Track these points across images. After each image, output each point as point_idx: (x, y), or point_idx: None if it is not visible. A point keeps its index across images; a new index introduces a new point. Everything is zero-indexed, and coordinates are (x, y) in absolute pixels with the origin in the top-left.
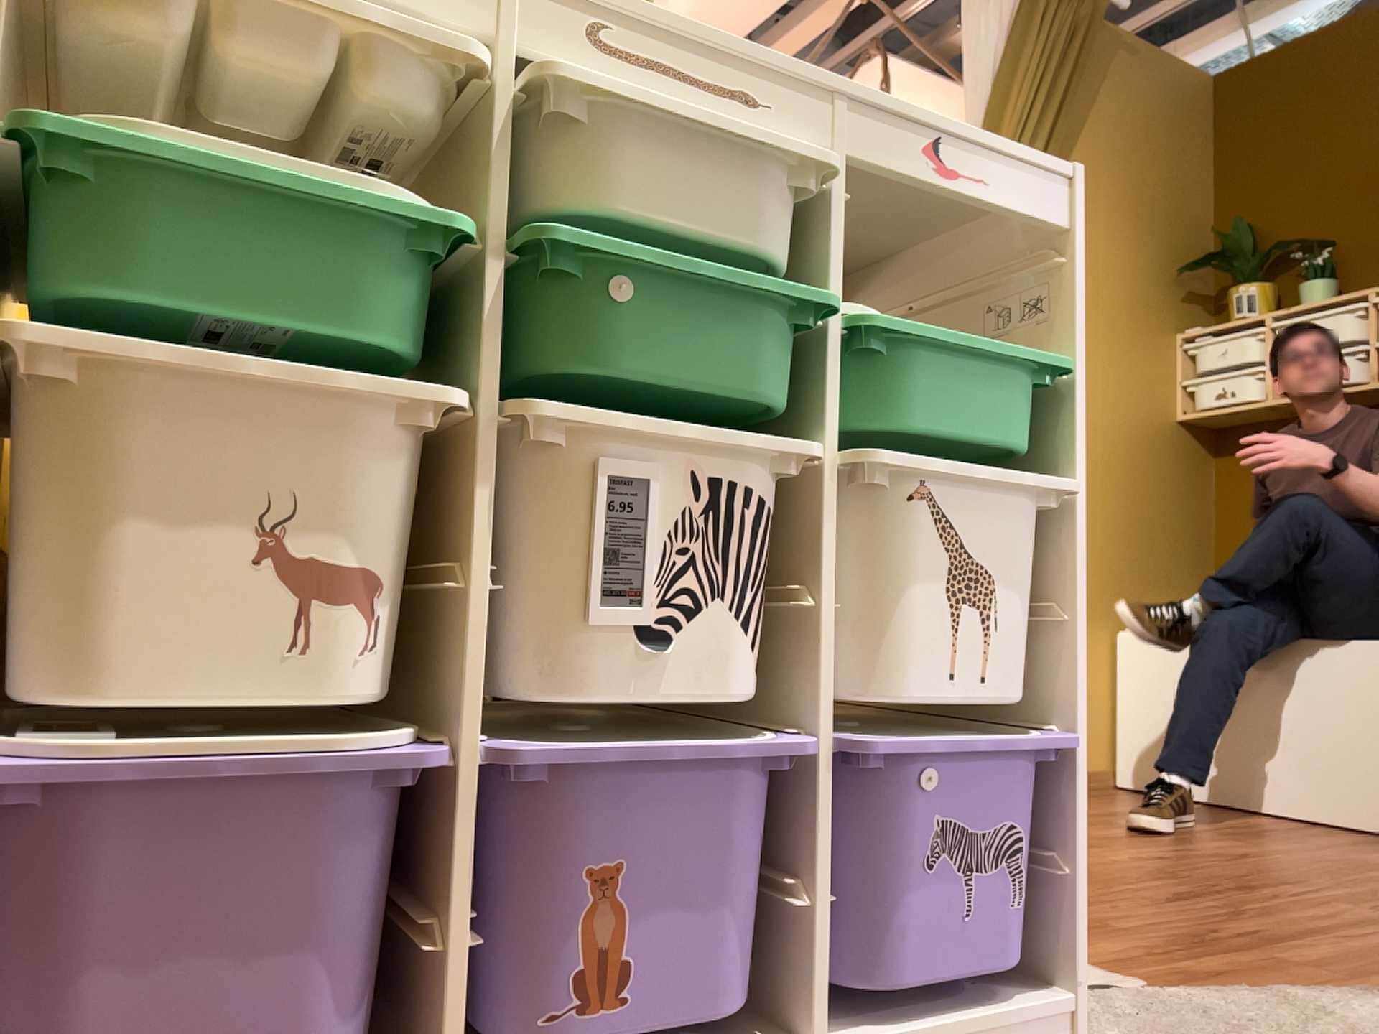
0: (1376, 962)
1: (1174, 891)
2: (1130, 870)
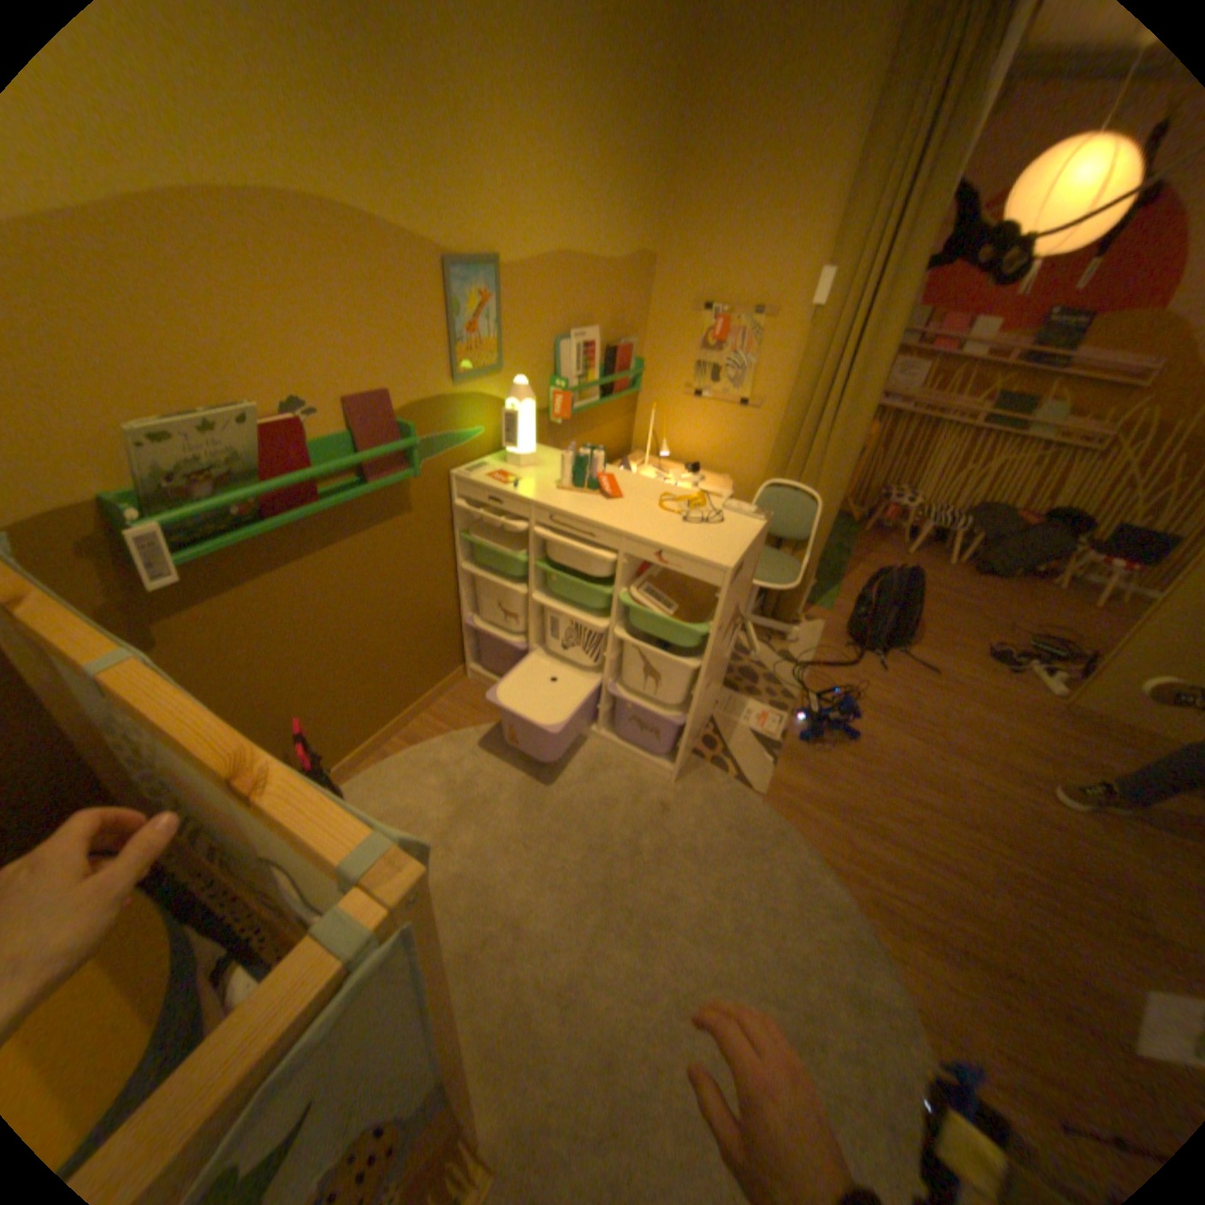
0: (875, 873)
1: (916, 802)
2: (937, 784)
